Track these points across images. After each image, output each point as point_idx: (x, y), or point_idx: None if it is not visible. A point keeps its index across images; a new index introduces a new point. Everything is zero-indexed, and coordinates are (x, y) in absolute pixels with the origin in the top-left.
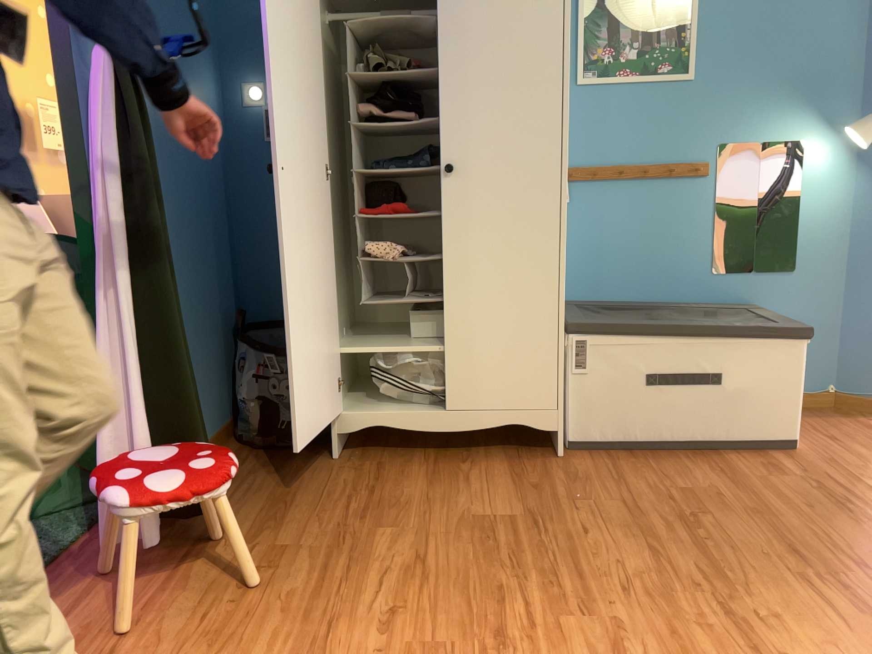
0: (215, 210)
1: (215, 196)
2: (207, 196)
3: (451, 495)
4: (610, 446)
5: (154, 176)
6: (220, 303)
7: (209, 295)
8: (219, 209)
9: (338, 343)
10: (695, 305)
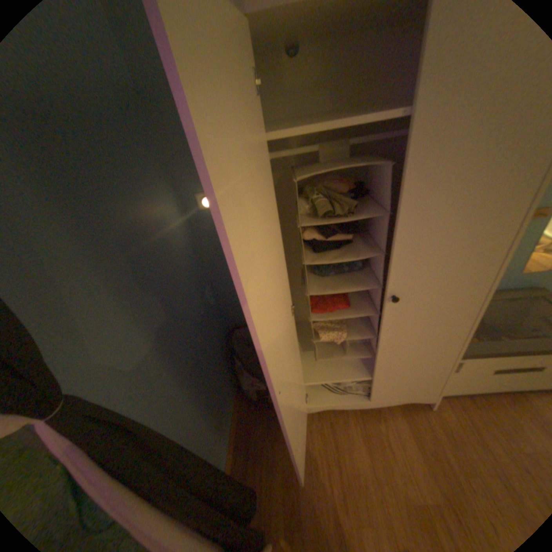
0: (202, 294)
1: (198, 287)
2: (195, 296)
3: (390, 472)
4: (461, 398)
5: (171, 457)
6: (219, 340)
7: (213, 349)
8: (203, 290)
9: (305, 385)
10: (507, 294)
